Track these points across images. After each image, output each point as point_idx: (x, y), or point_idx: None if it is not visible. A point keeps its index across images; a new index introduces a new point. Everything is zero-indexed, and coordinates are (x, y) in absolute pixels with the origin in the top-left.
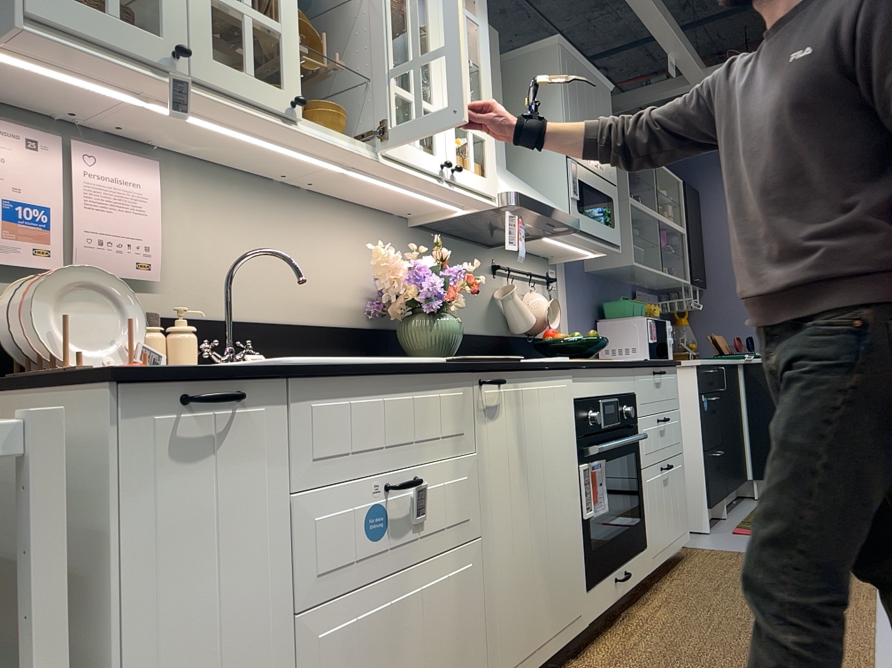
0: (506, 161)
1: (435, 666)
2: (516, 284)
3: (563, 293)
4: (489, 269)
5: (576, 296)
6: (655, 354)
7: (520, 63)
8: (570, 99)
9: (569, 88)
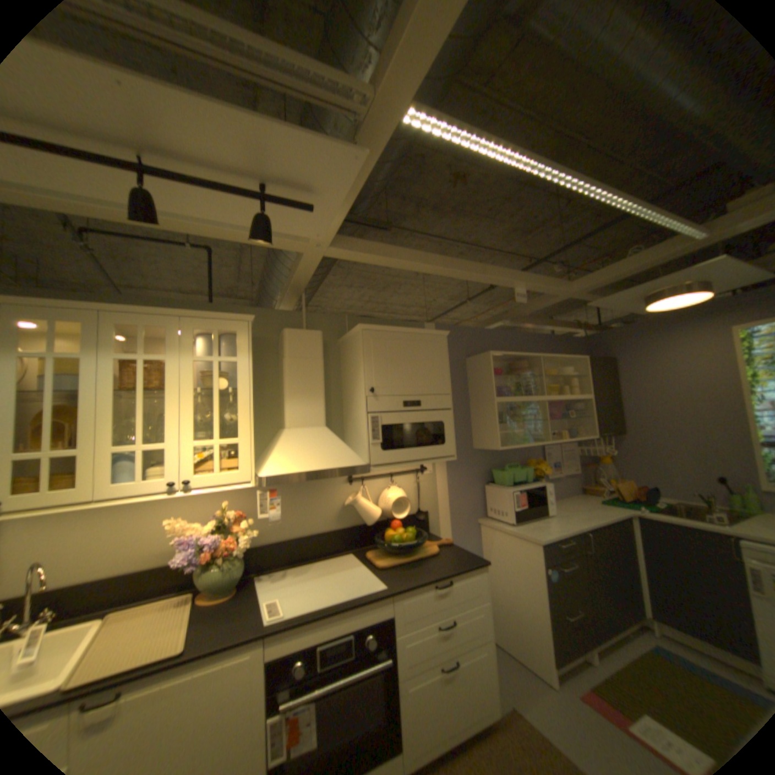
0: (321, 421)
1: None
2: (376, 483)
3: (439, 474)
4: (341, 481)
5: (457, 471)
6: (523, 519)
7: (350, 341)
8: (374, 367)
9: (373, 358)
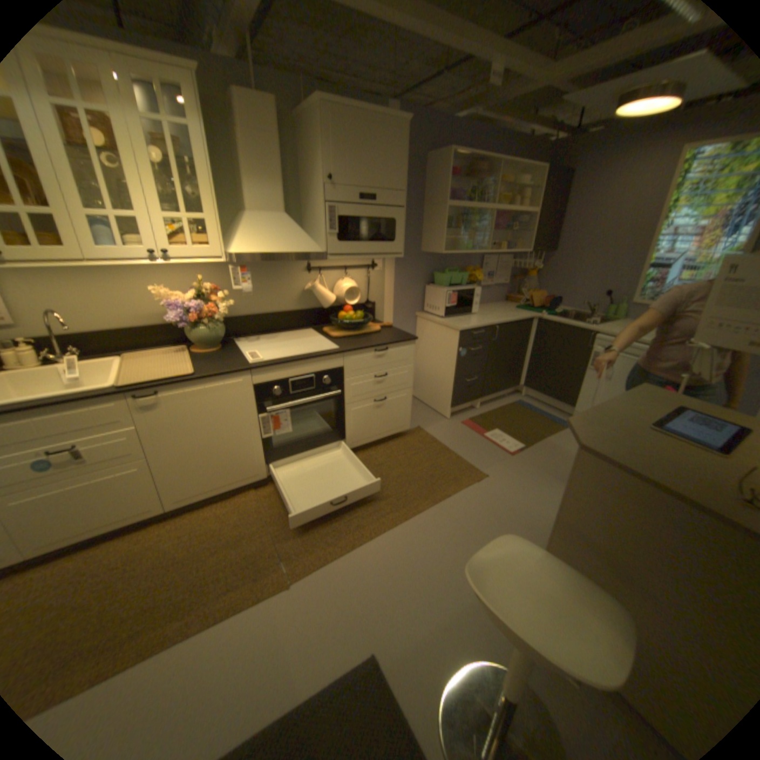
0: (281, 207)
1: (111, 504)
2: (332, 274)
3: (388, 271)
4: (301, 269)
5: (404, 271)
6: (451, 313)
7: (307, 113)
8: (332, 150)
9: (332, 140)
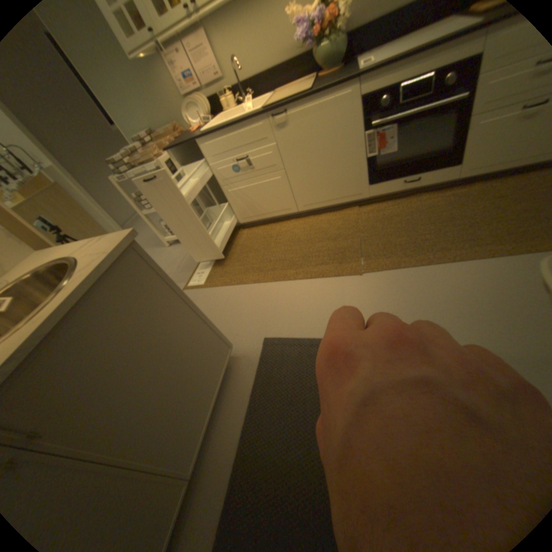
0: None
1: (270, 199)
2: None
3: None
4: None
5: None
6: None
7: None
8: None
9: None
